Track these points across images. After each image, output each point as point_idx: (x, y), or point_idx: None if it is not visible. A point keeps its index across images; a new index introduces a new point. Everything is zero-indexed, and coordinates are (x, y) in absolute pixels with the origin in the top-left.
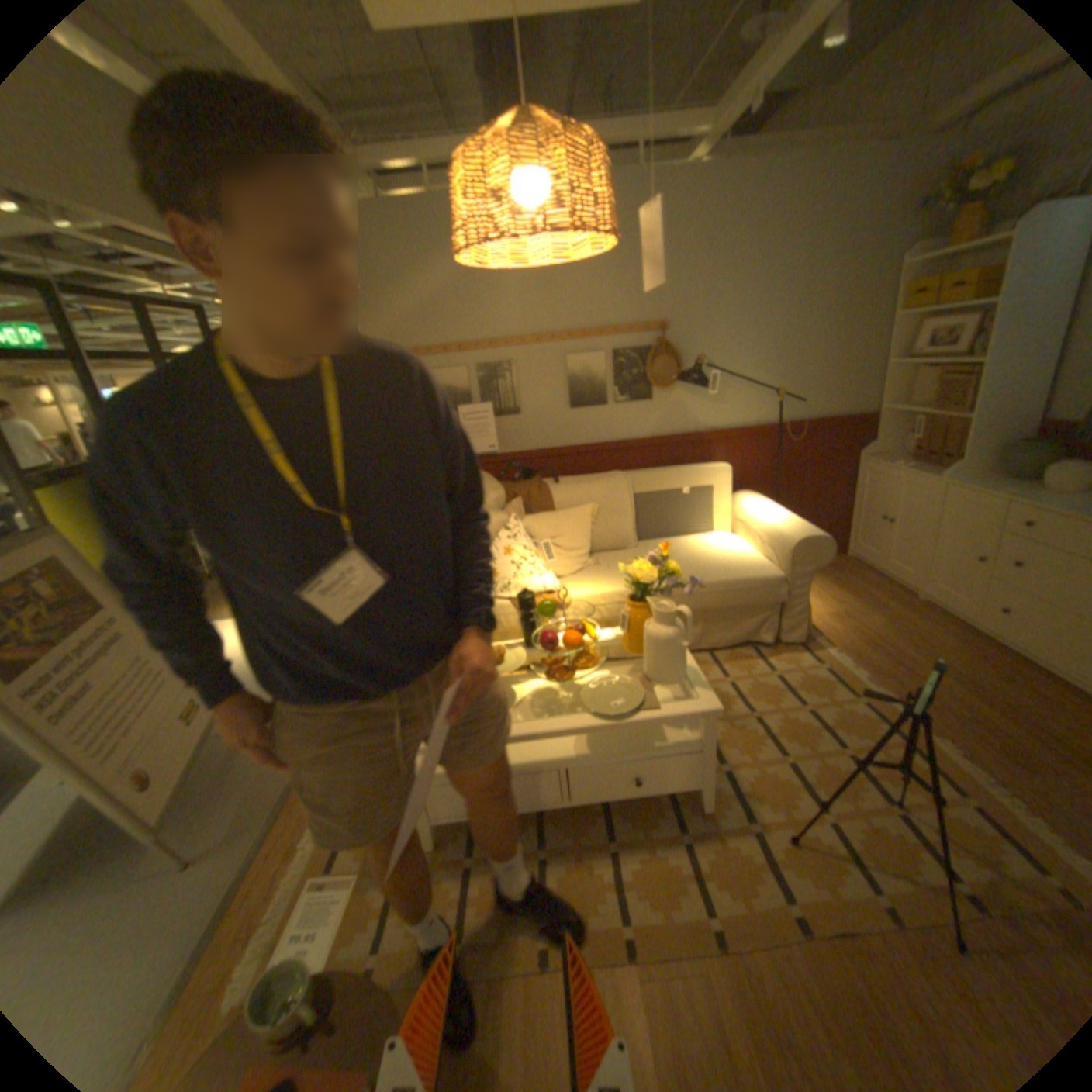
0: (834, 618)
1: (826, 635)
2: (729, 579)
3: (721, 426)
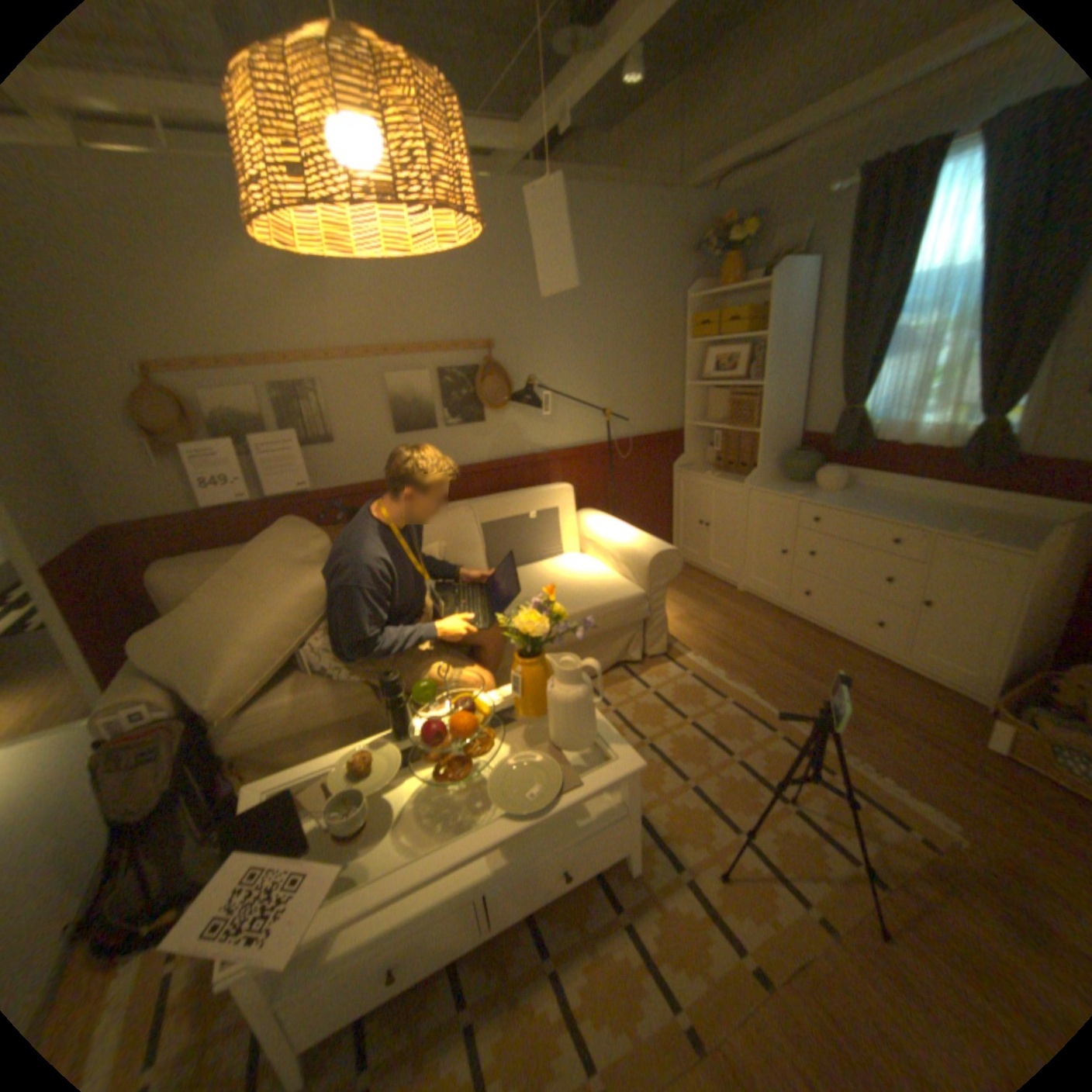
0: (680, 621)
1: (679, 640)
2: (596, 605)
3: (555, 447)
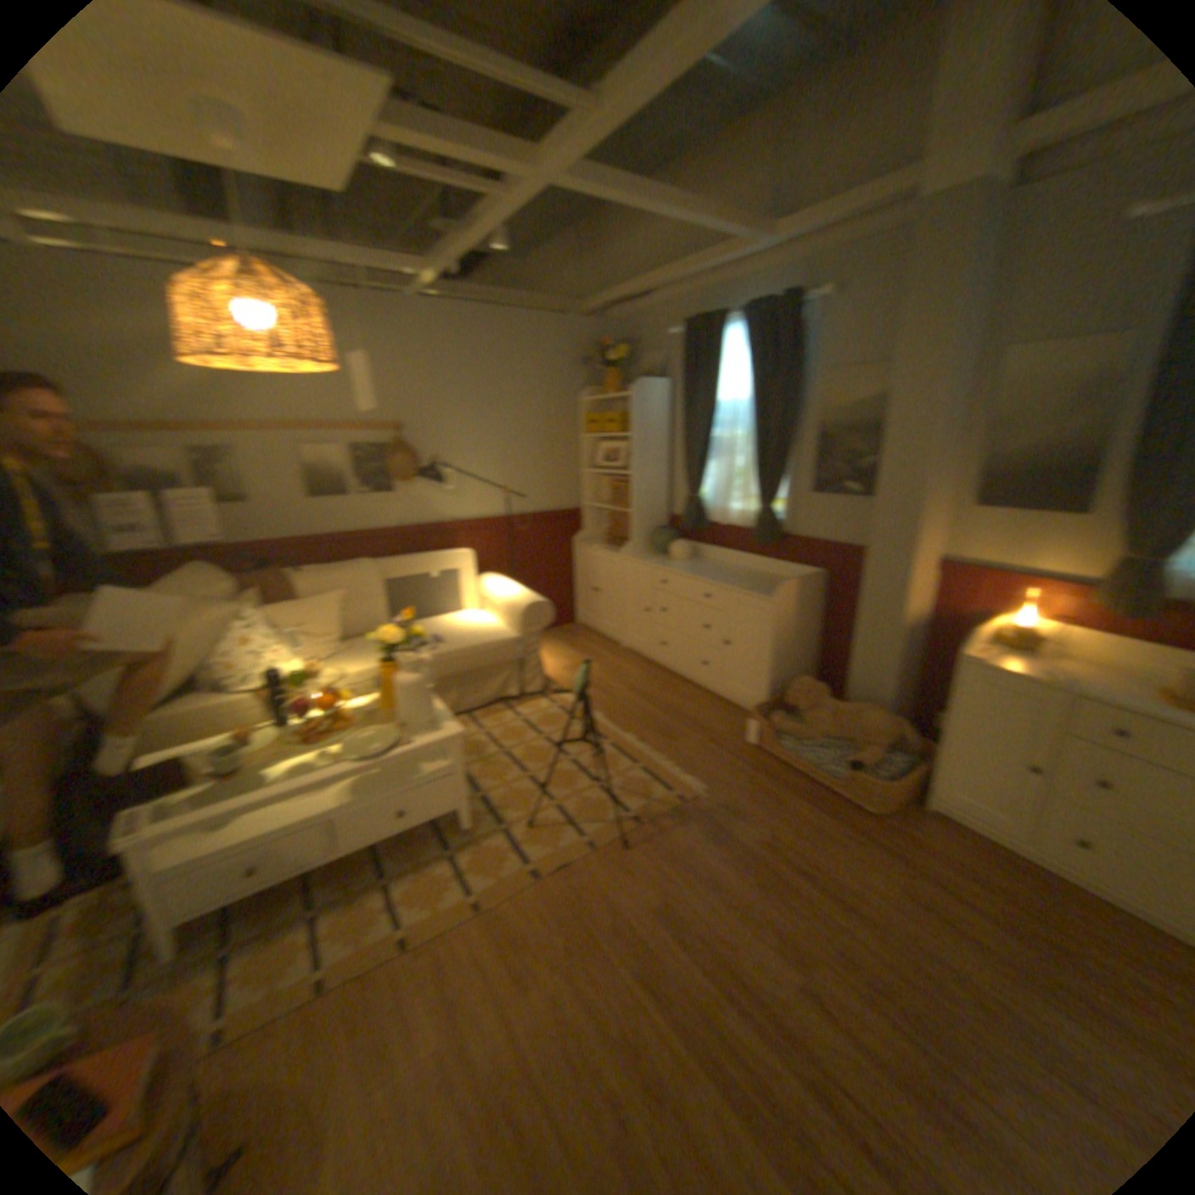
0: (563, 670)
1: (556, 684)
2: (472, 646)
3: (459, 518)
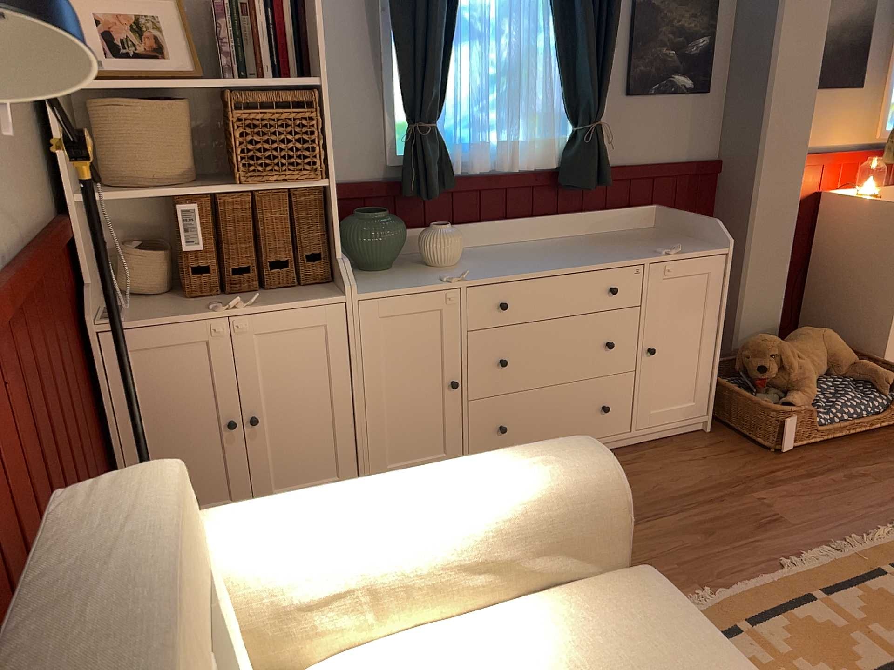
0: None
1: None
2: None
3: None
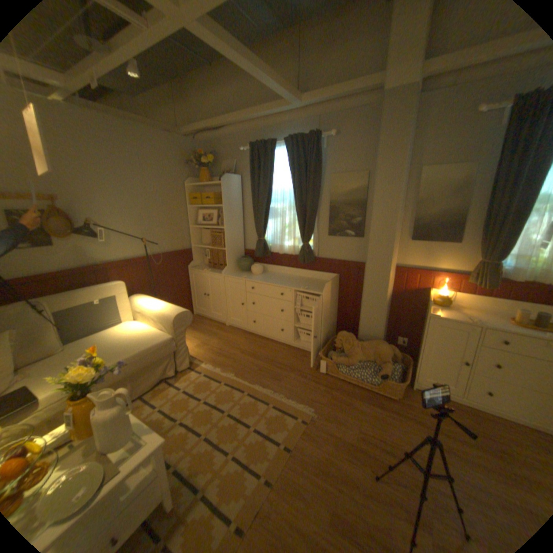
0: (198, 347)
1: (197, 357)
2: (141, 349)
3: (112, 259)
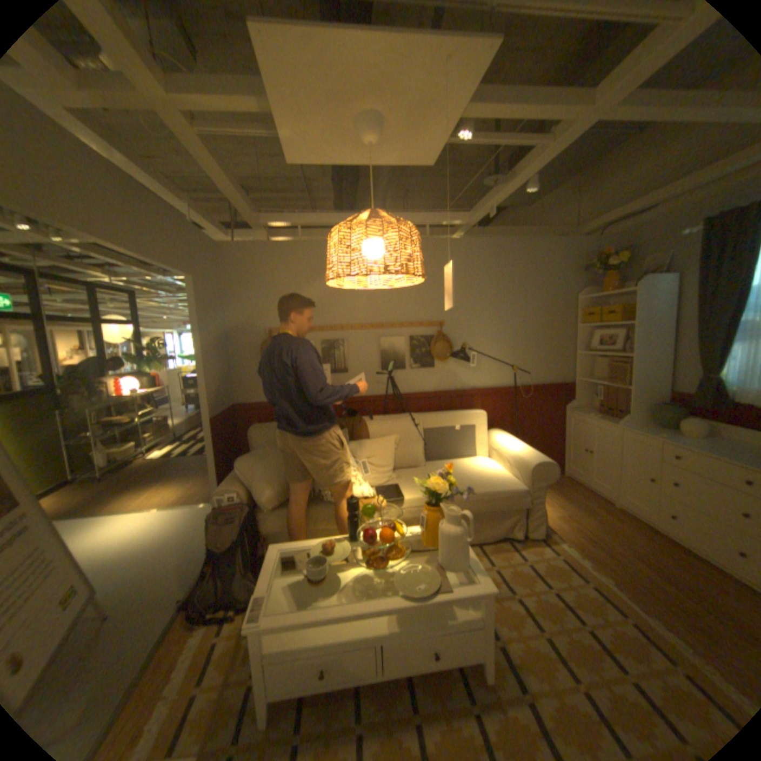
0: (562, 520)
1: (559, 533)
2: (491, 490)
3: (478, 385)
